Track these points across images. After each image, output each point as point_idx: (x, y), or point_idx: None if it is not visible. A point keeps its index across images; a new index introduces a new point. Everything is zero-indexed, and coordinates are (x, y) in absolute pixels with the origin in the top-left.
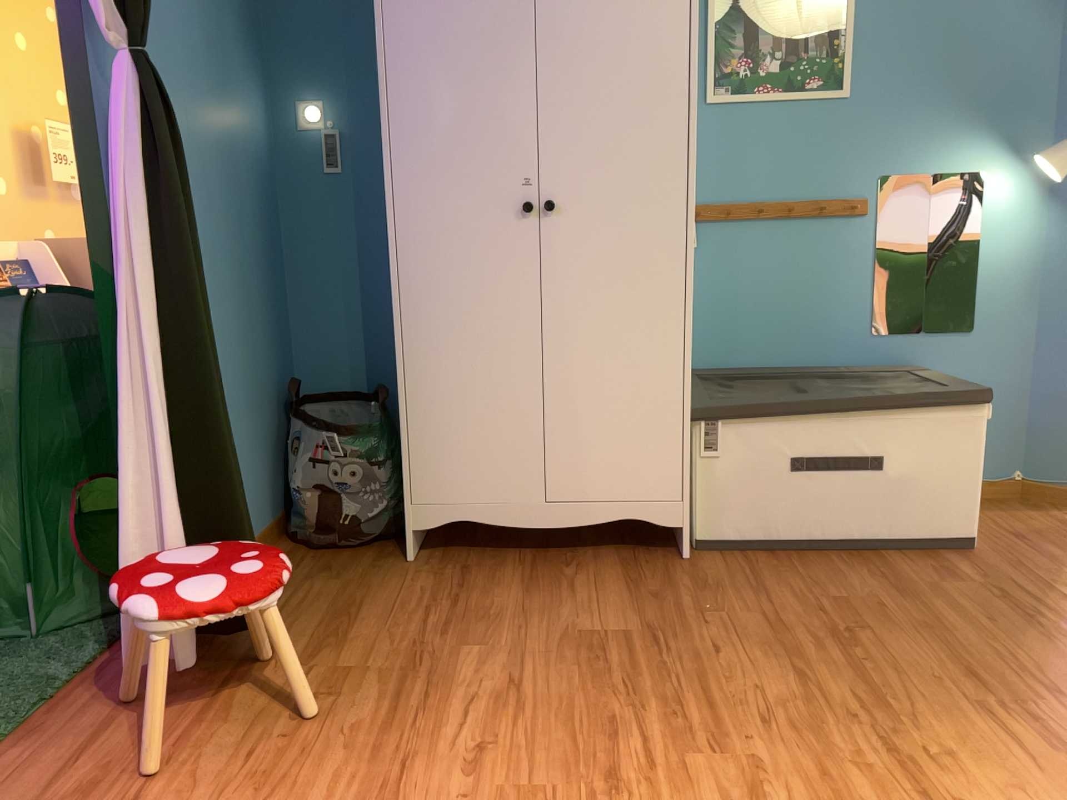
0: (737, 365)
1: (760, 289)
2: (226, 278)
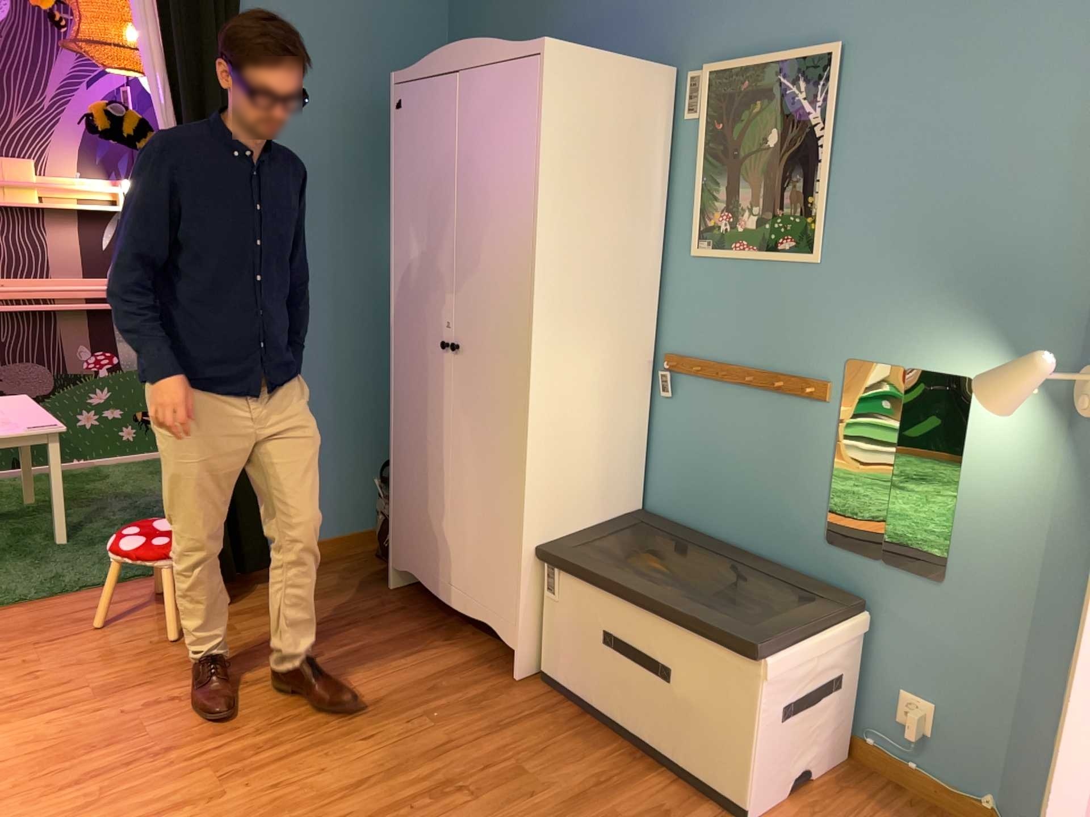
0: (697, 526)
1: (723, 454)
2: (340, 357)
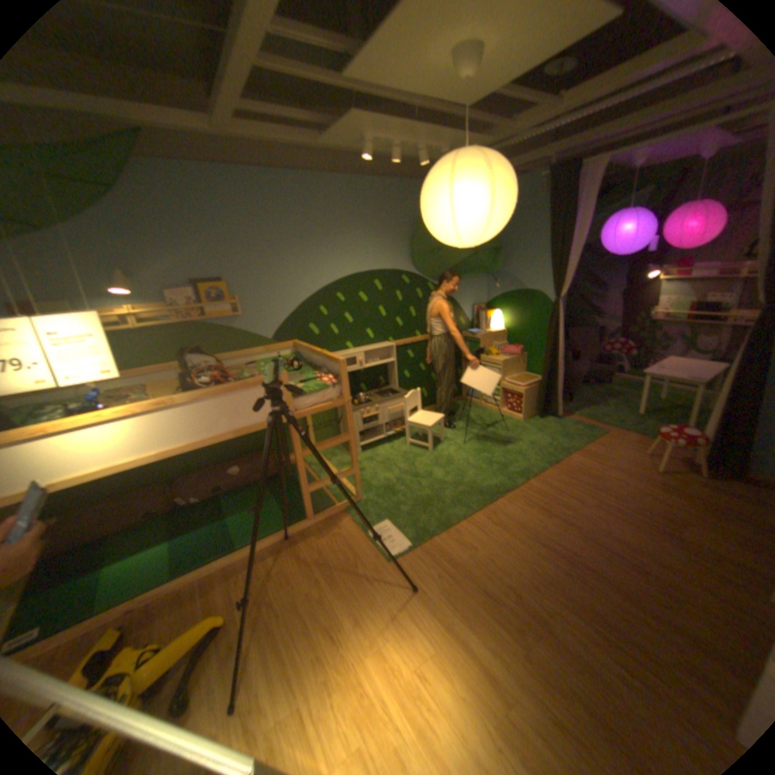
0: None
1: None
2: None
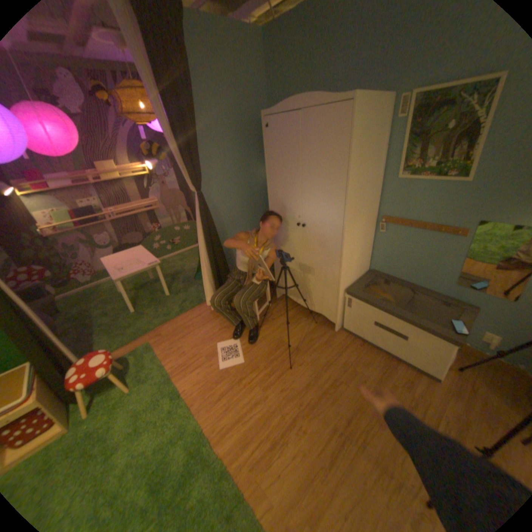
0: (393, 276)
1: (408, 253)
2: (245, 224)
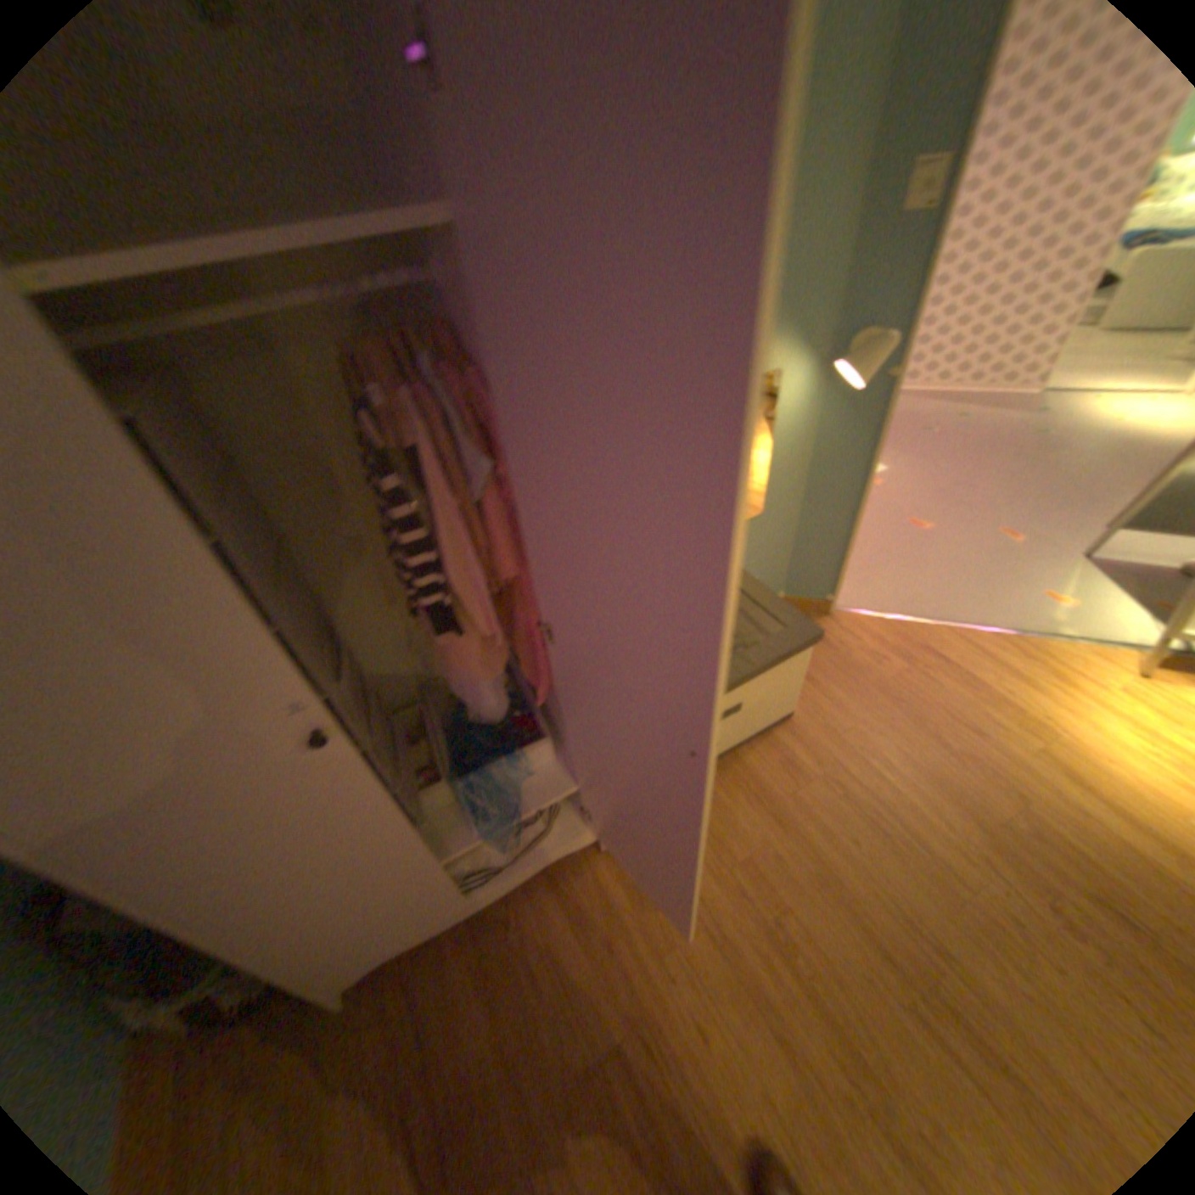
0: None
1: None
2: None
